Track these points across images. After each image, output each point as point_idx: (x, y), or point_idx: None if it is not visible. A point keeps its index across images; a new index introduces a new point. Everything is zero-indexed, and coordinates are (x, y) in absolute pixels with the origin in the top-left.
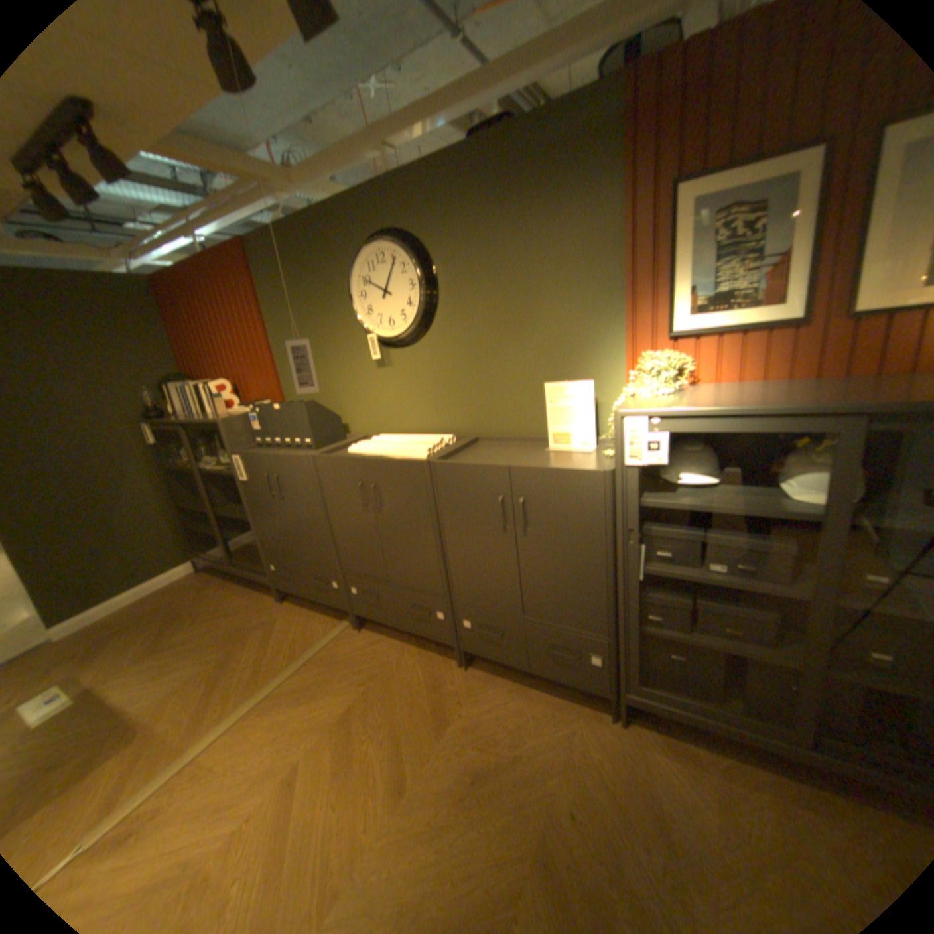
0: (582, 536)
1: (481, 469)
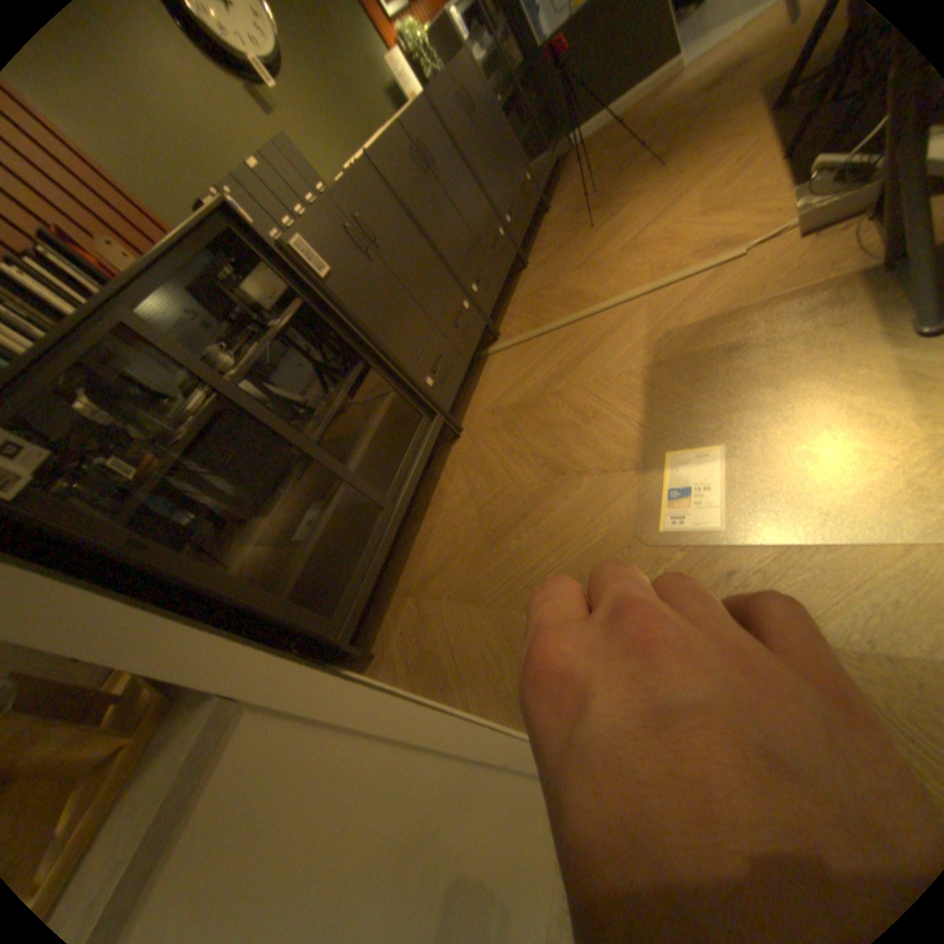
0: (484, 93)
1: (441, 75)
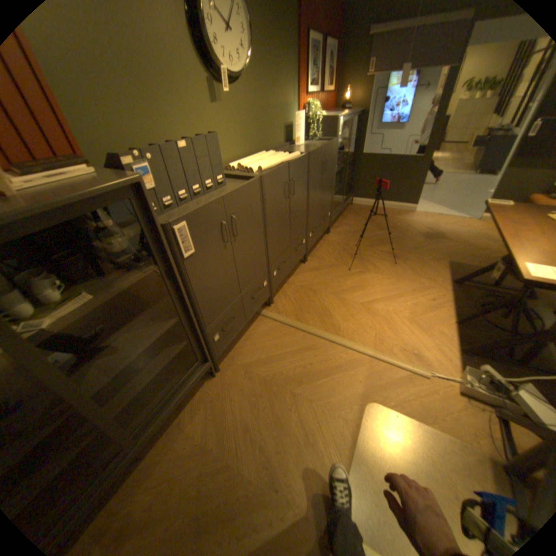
0: (332, 167)
1: (320, 149)
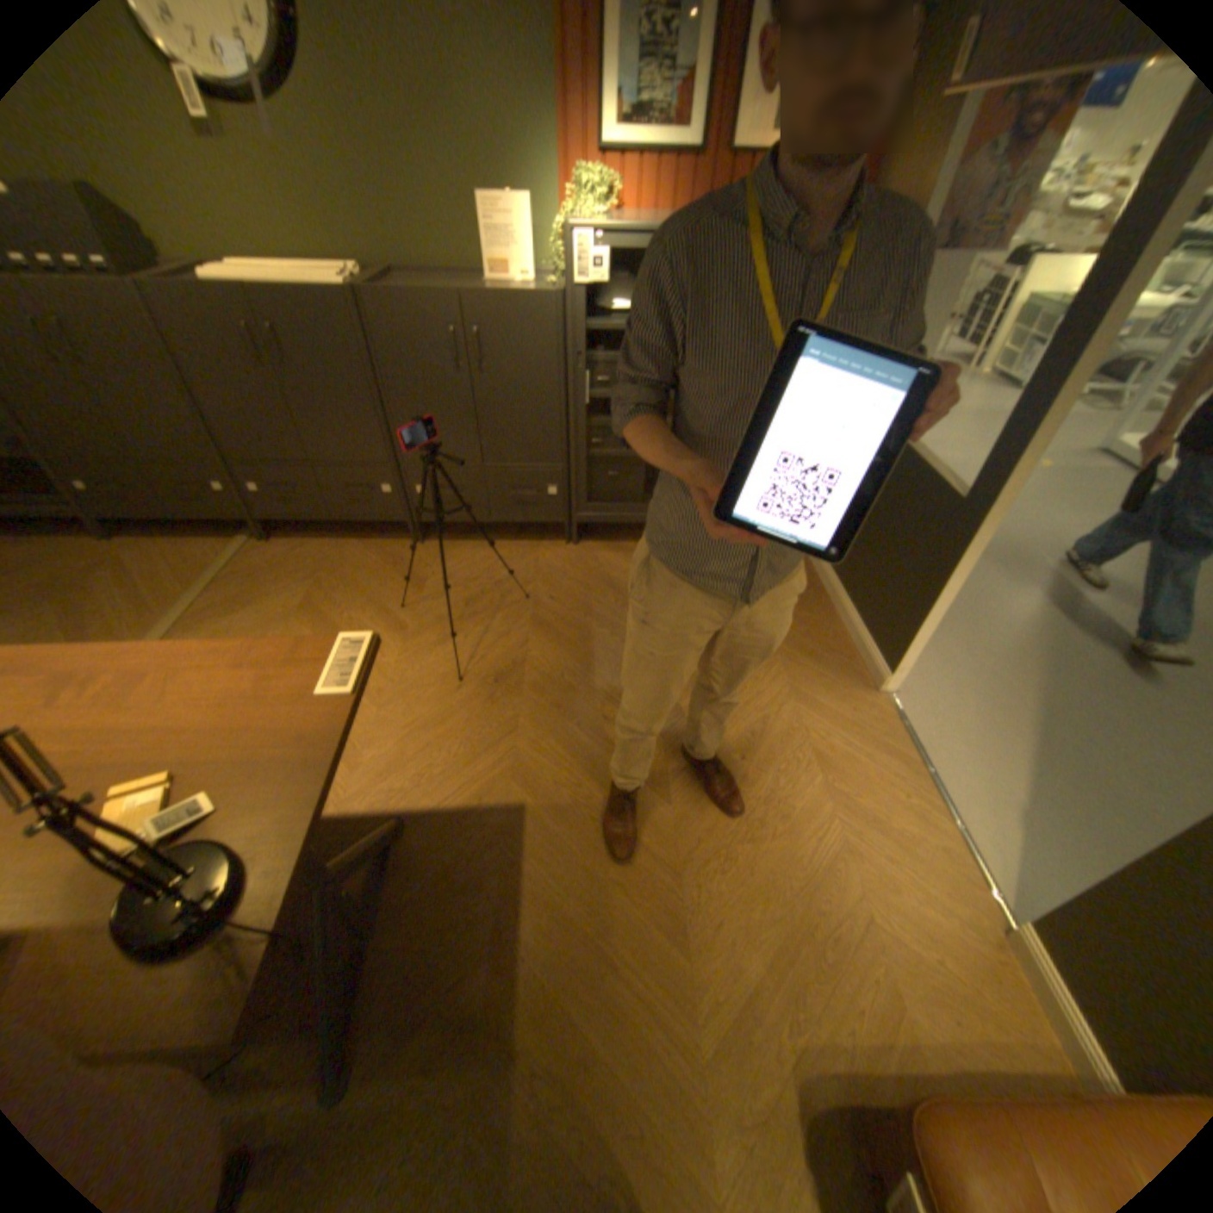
0: (540, 364)
1: (428, 294)
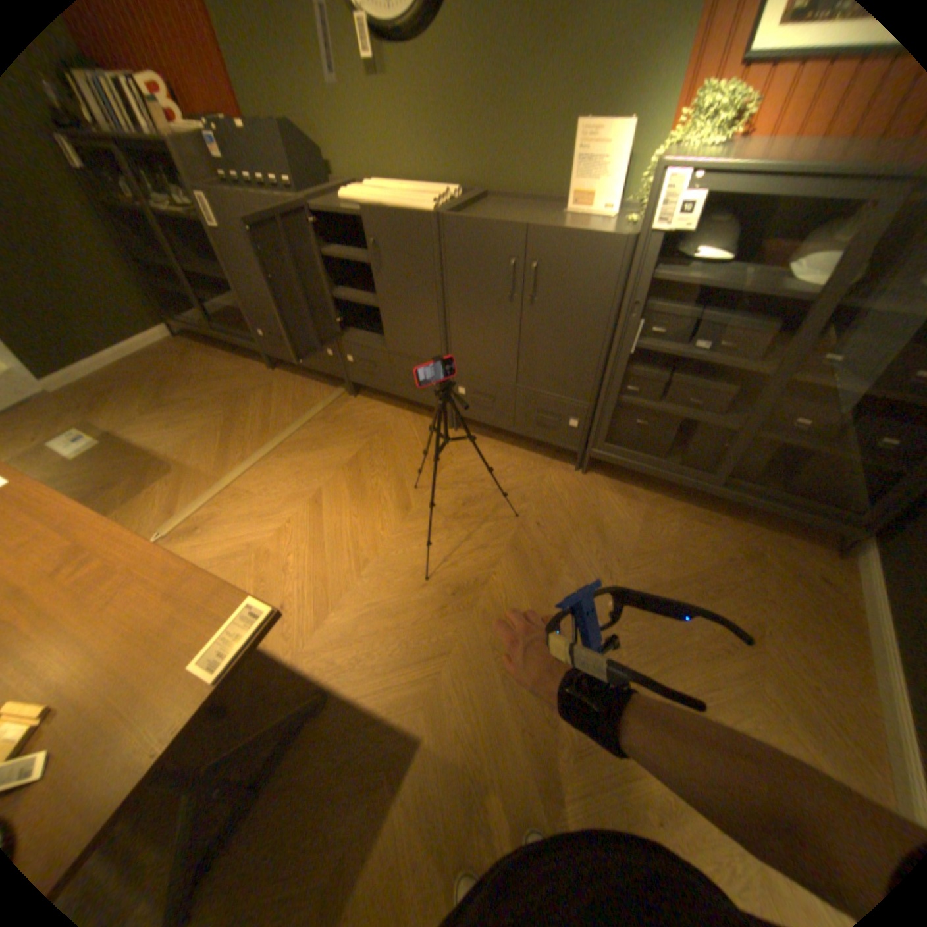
0: (589, 306)
1: (497, 226)
